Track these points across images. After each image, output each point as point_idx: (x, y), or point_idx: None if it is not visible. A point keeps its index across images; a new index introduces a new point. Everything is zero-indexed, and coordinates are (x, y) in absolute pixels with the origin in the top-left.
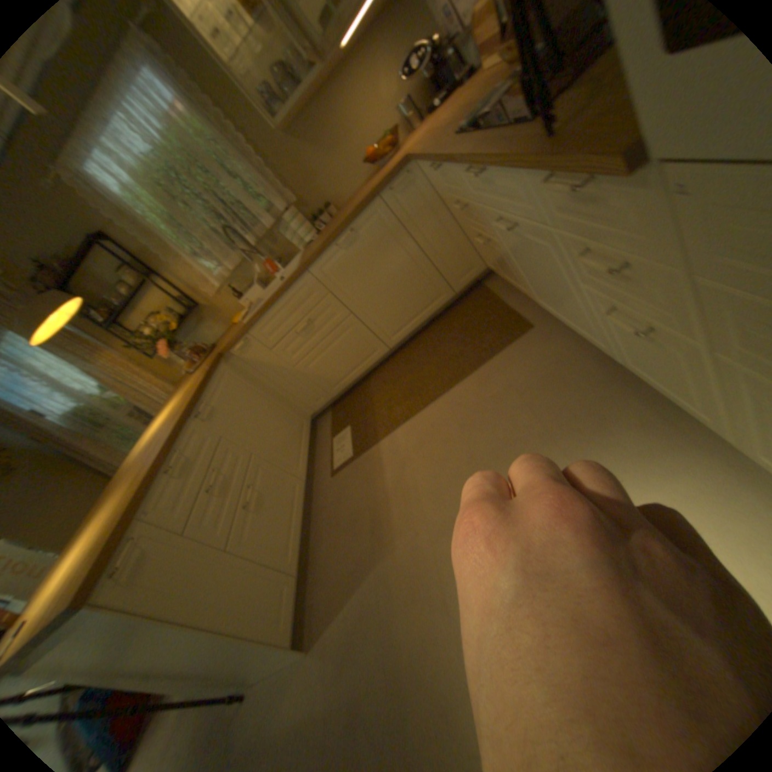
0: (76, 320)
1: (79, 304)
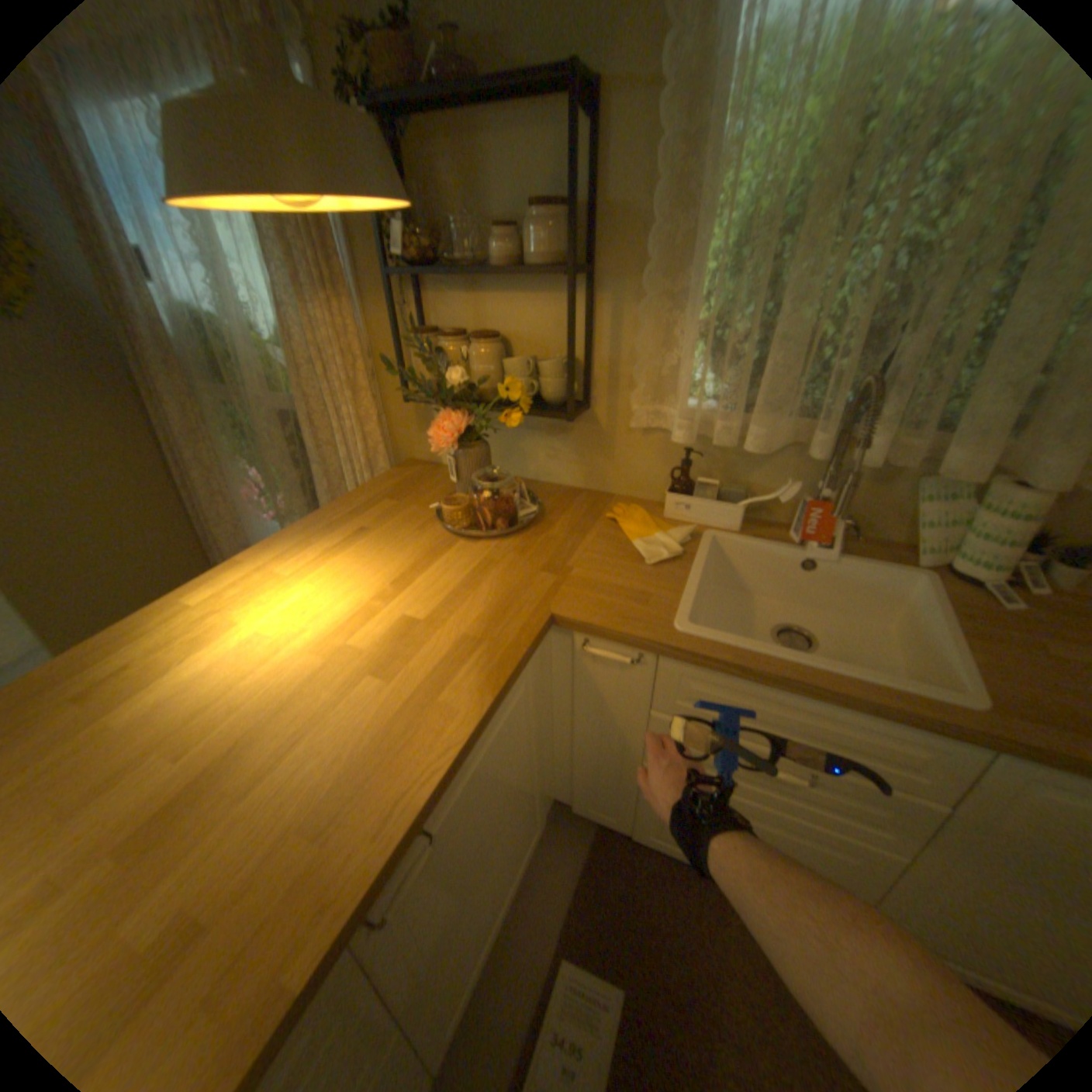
0: None
1: None
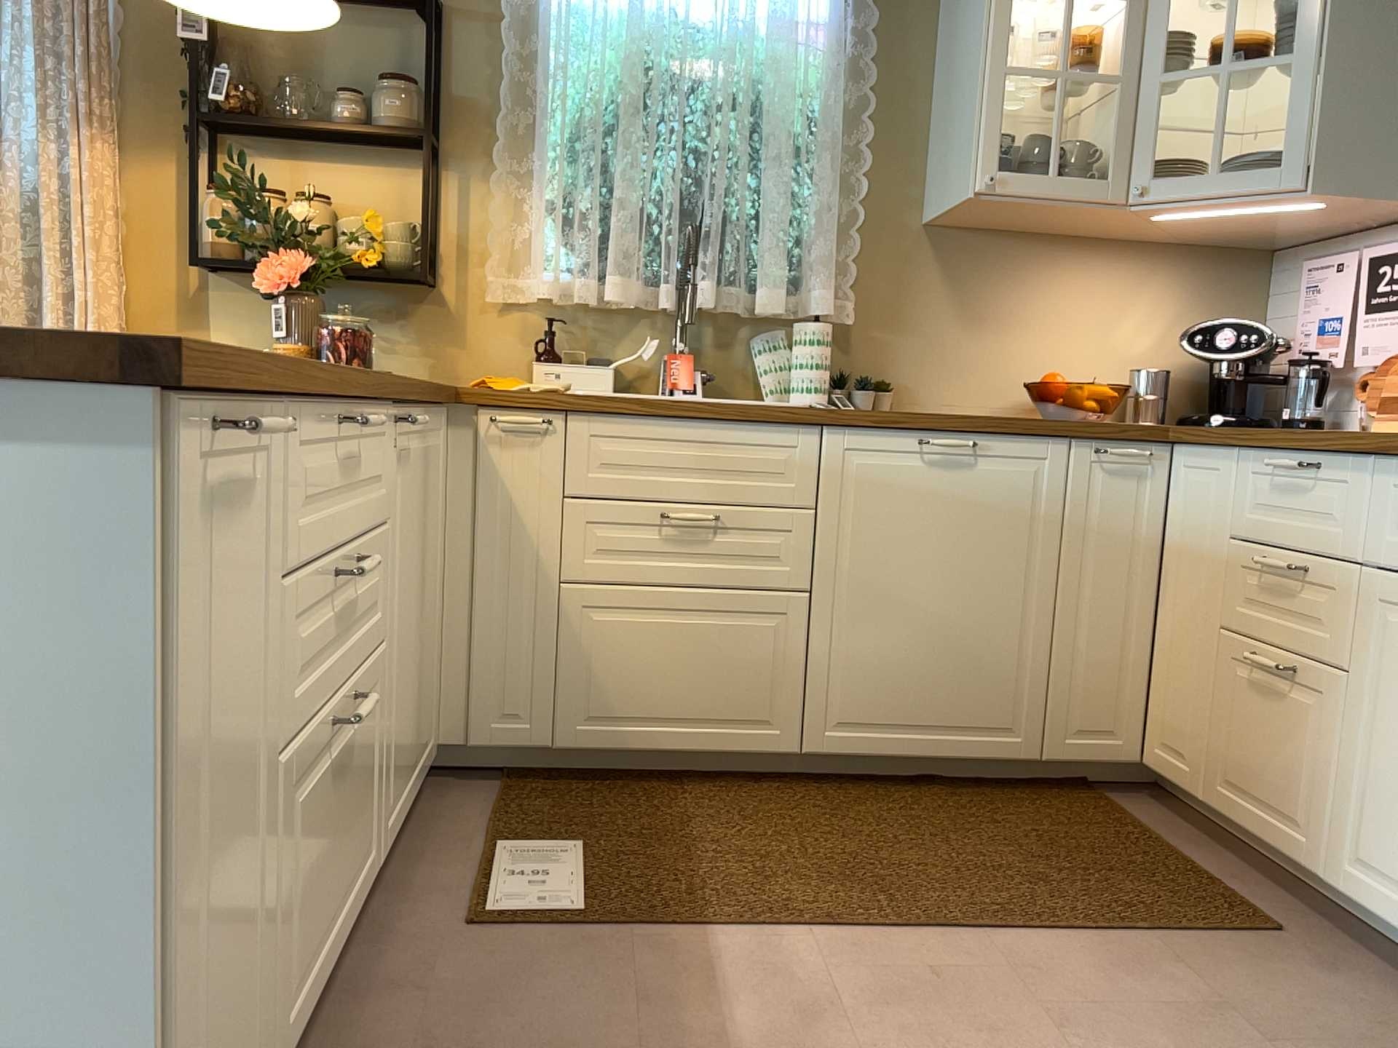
0: (149, 54)
1: (209, 43)
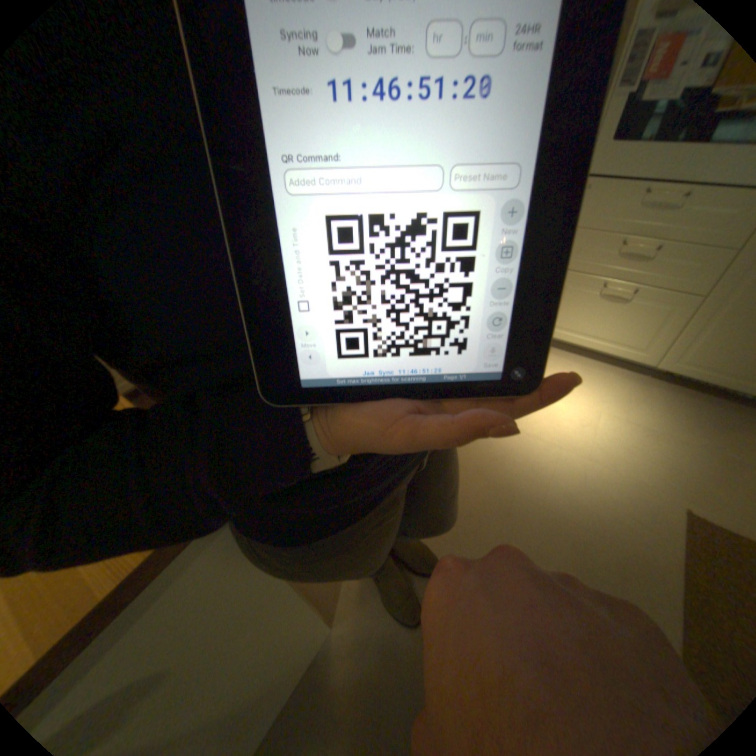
0: None
1: None
